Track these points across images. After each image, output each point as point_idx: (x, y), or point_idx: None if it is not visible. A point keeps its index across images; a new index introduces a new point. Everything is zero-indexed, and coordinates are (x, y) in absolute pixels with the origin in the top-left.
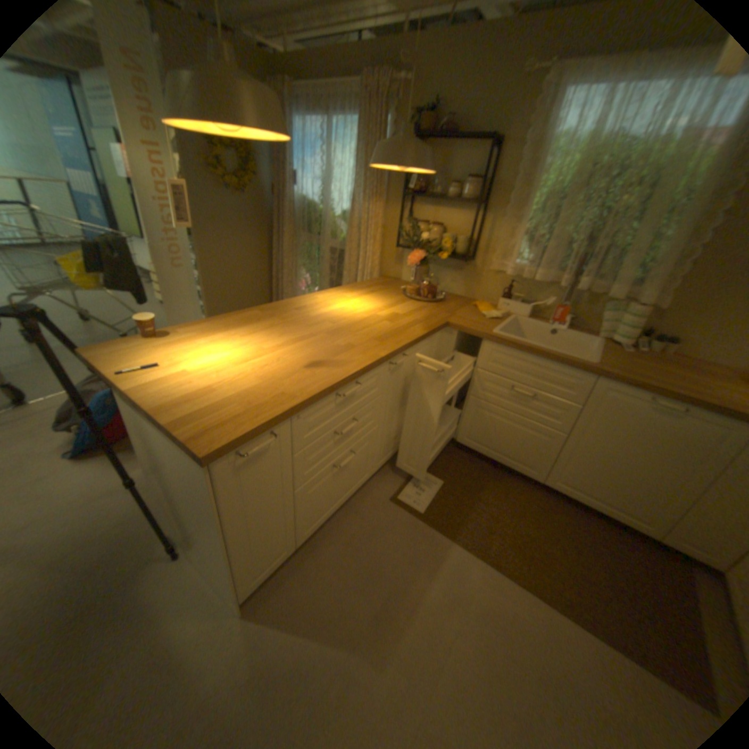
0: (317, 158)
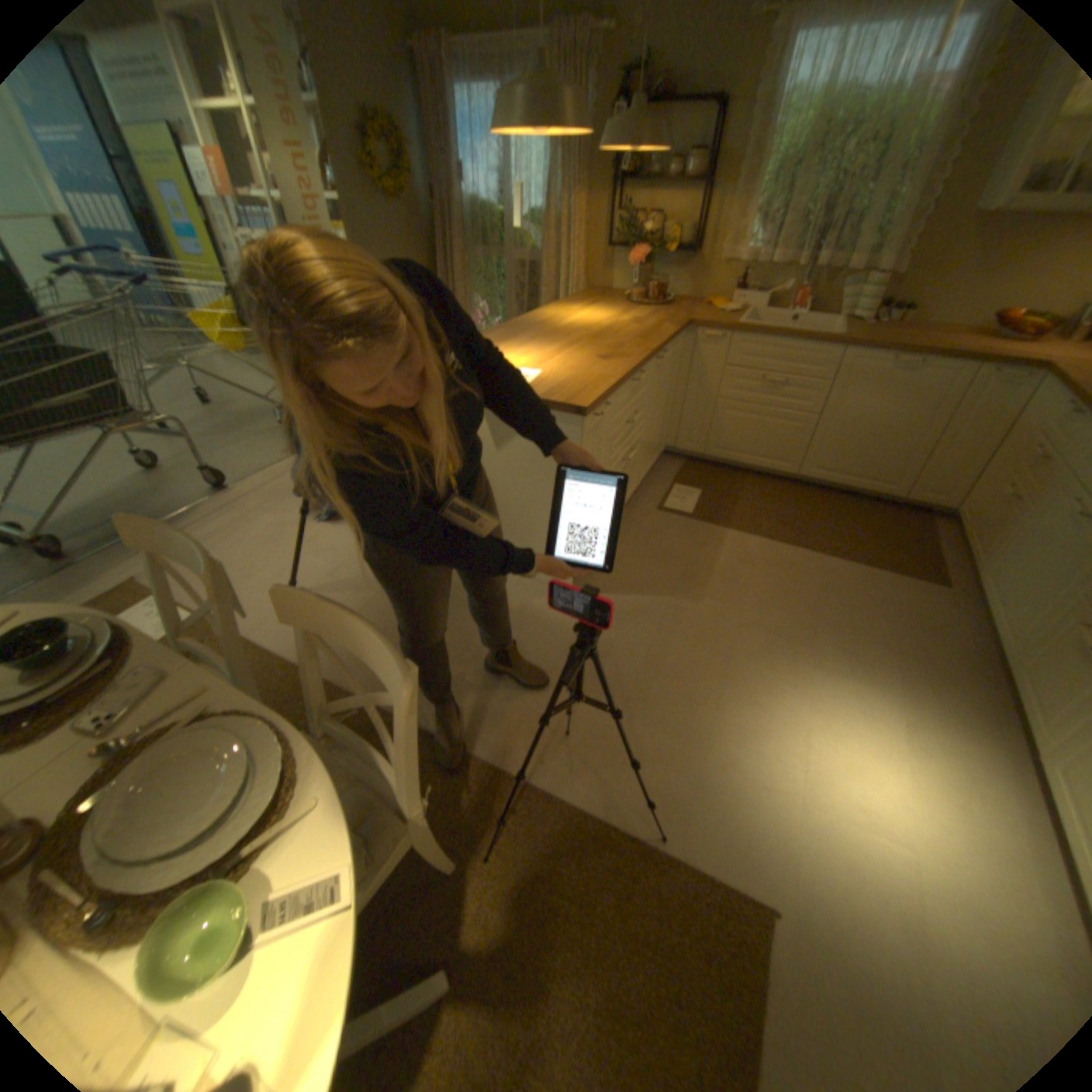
0: (489, 142)
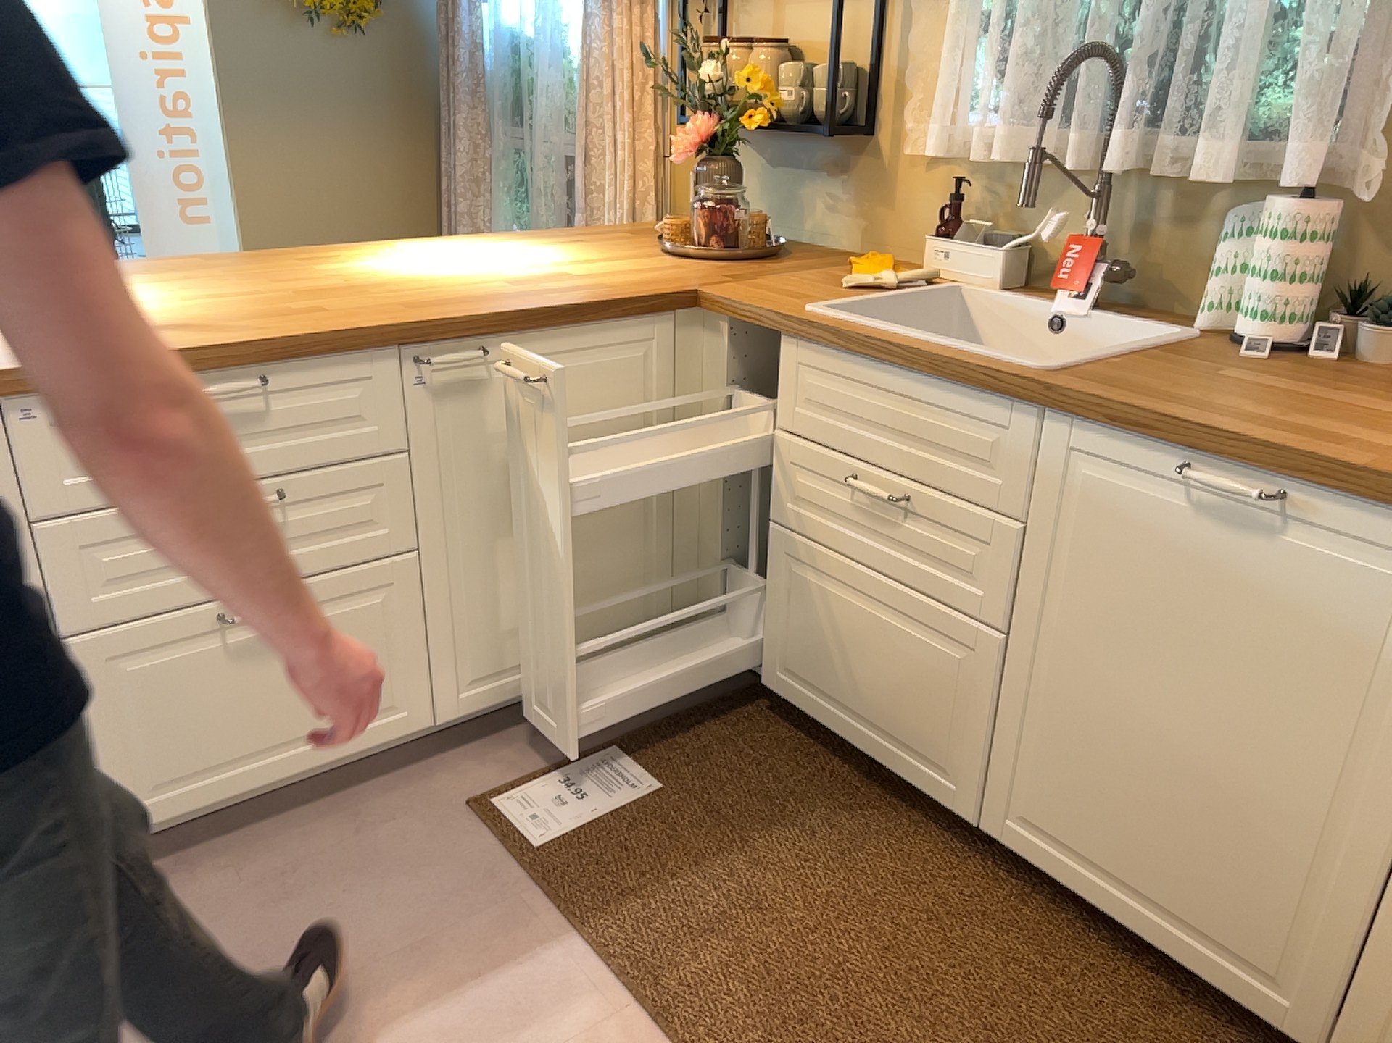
0: None
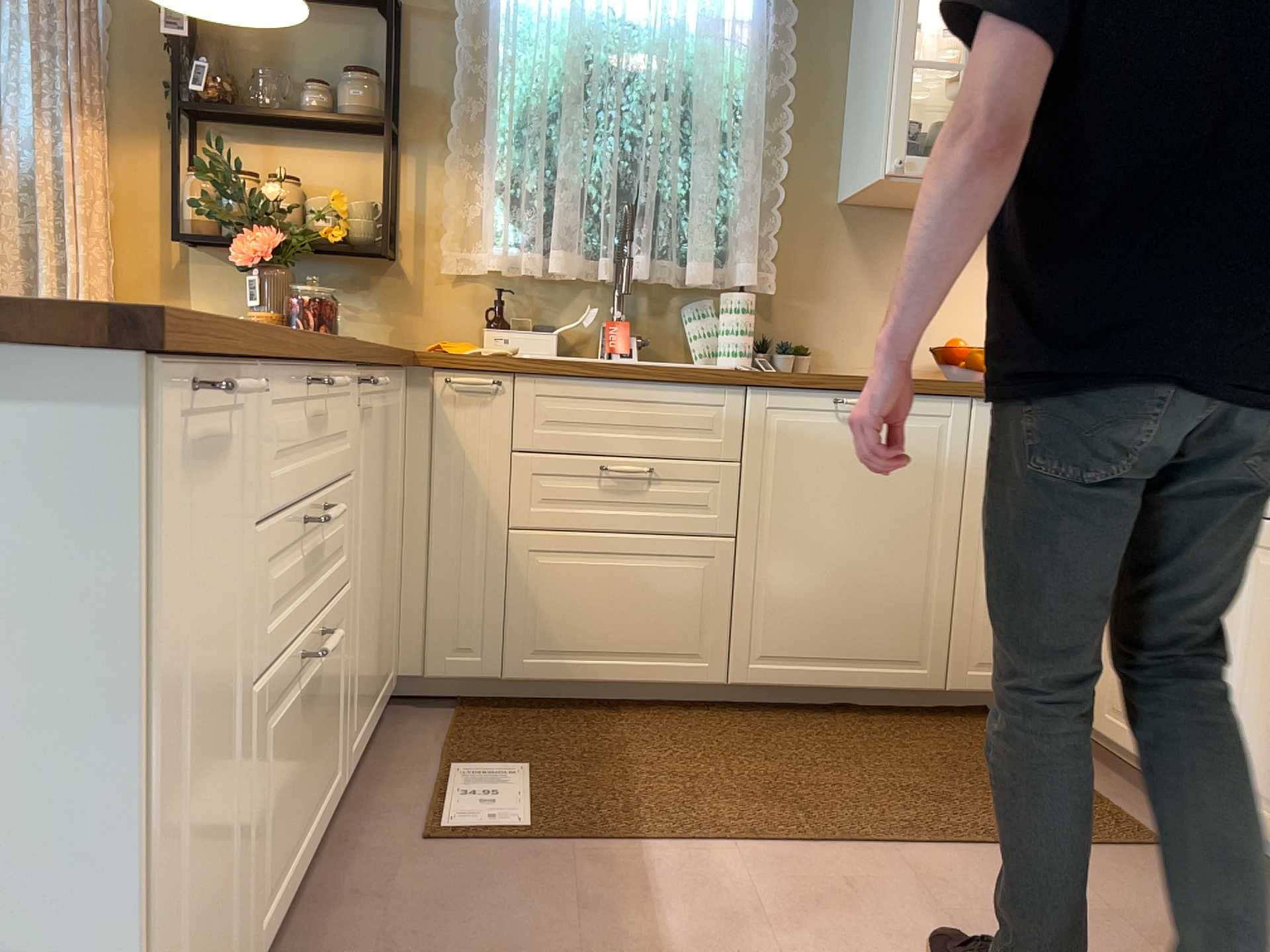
0: None
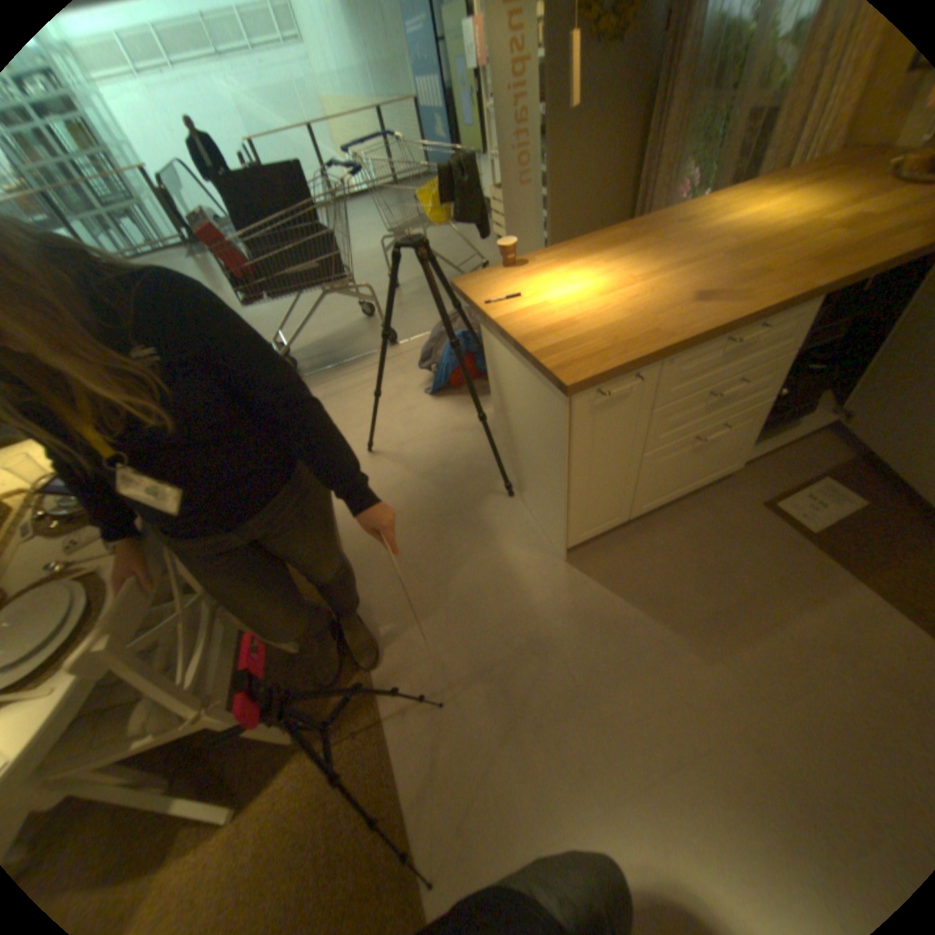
0: None
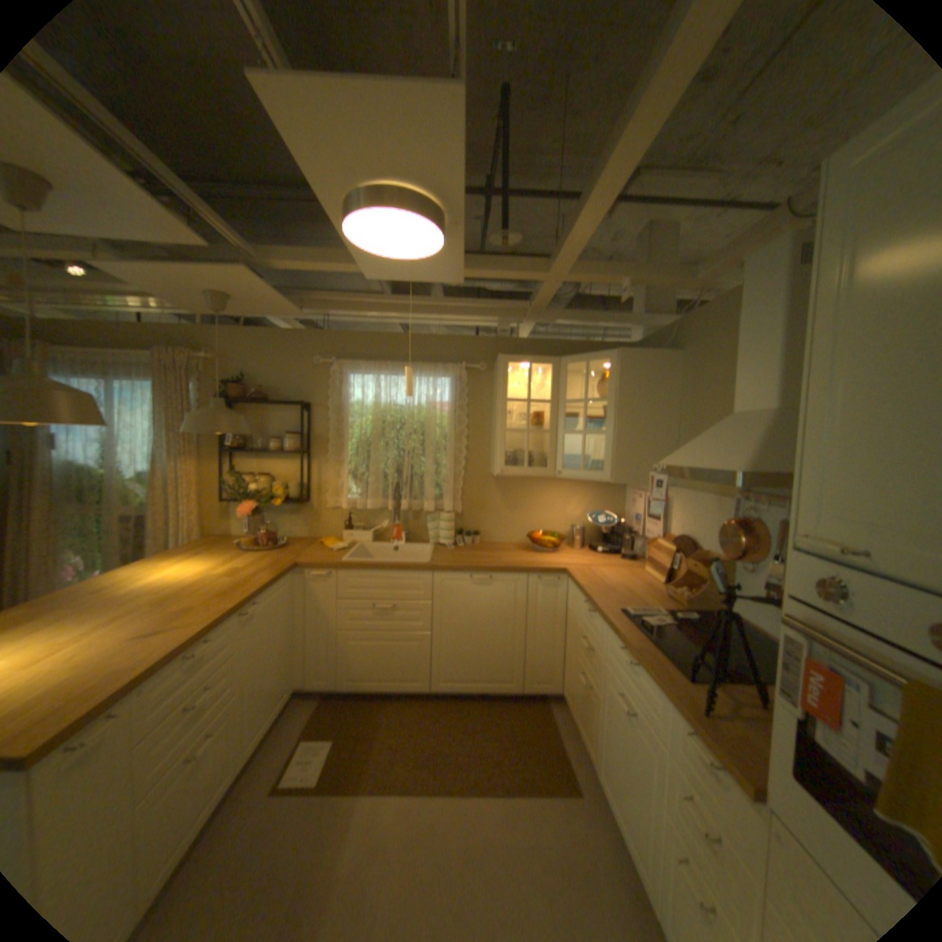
0: None
